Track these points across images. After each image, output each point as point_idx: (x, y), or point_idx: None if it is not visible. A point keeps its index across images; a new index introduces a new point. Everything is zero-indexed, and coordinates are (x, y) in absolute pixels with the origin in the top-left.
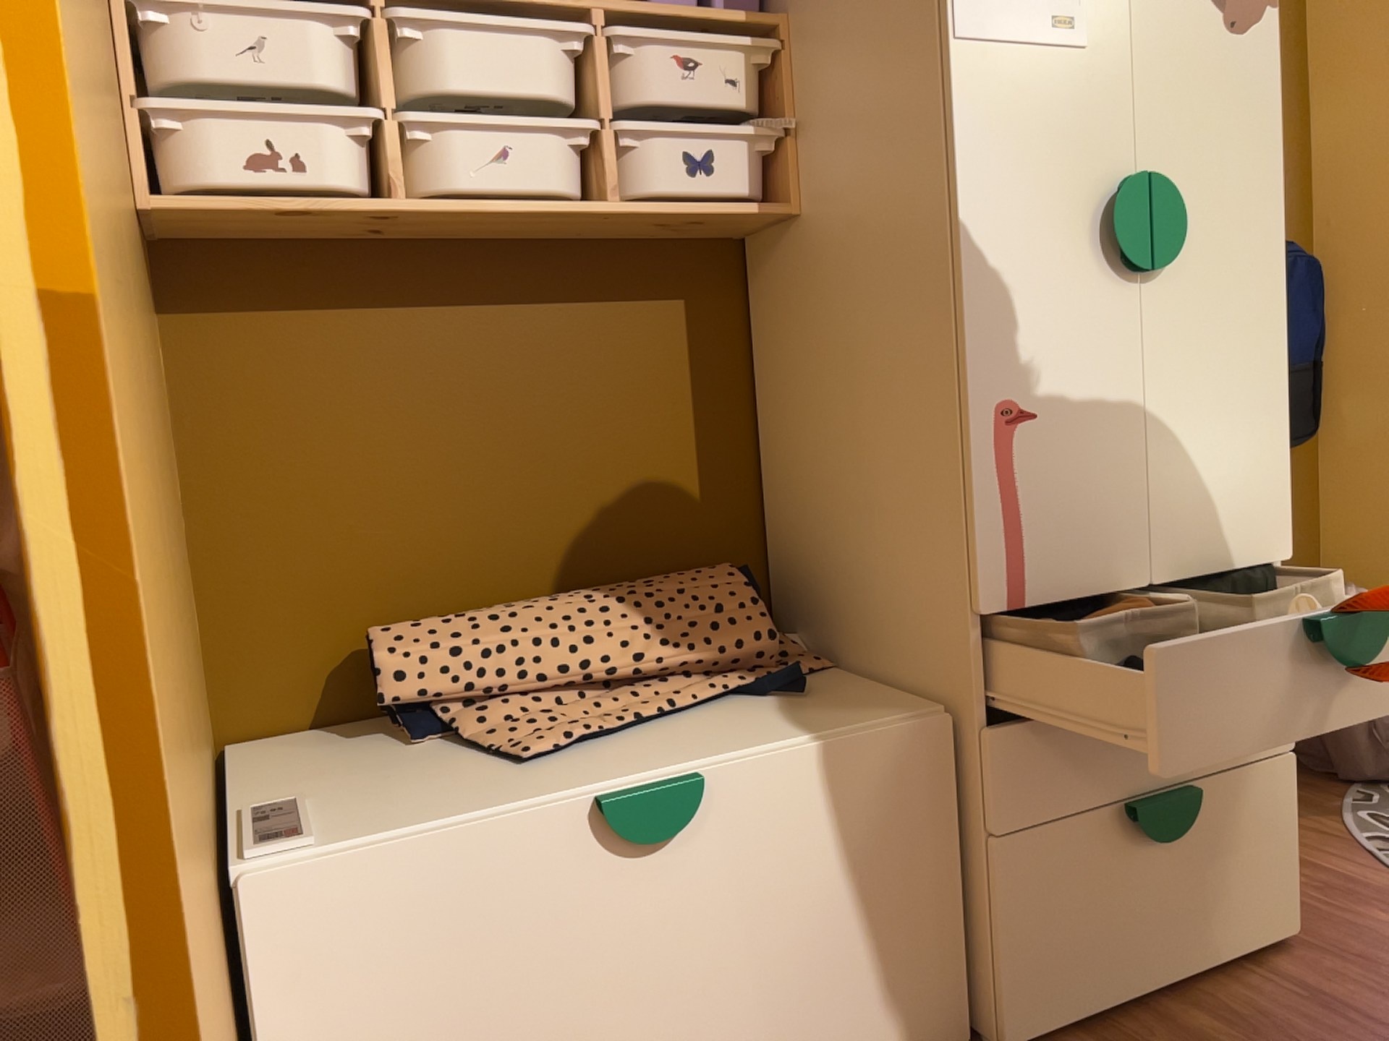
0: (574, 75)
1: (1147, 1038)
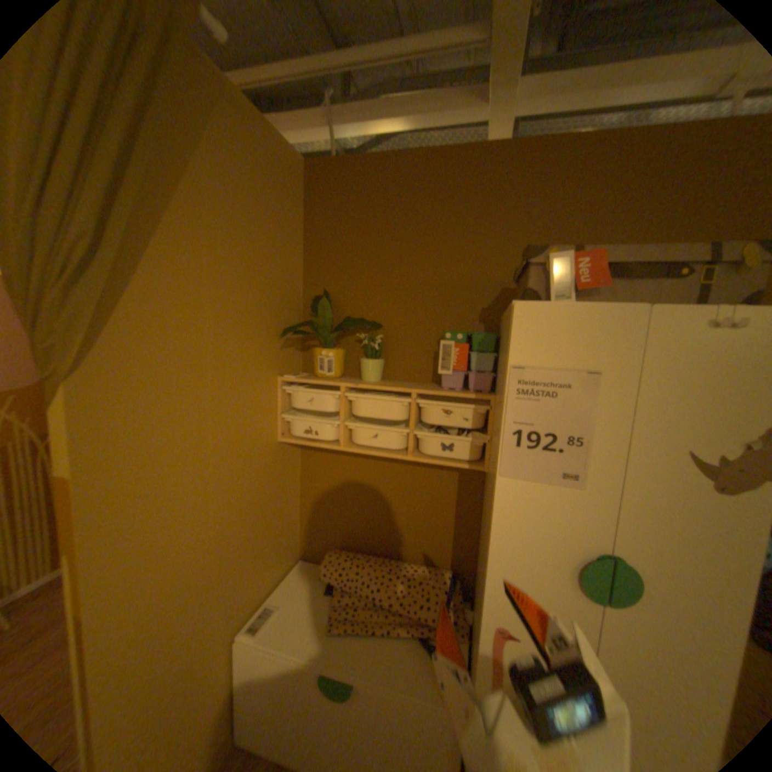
0: (410, 407)
1: None
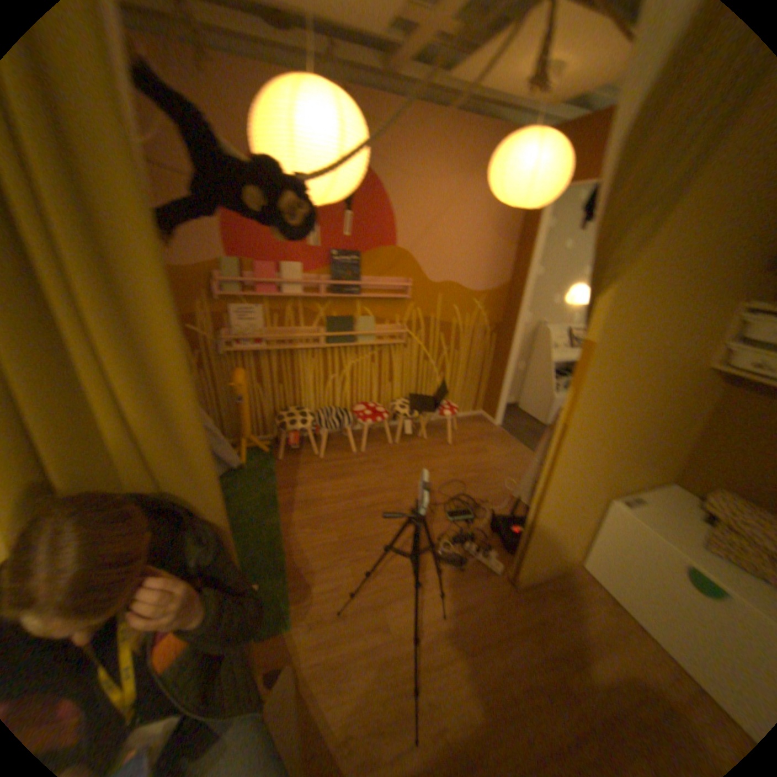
0: None
1: None
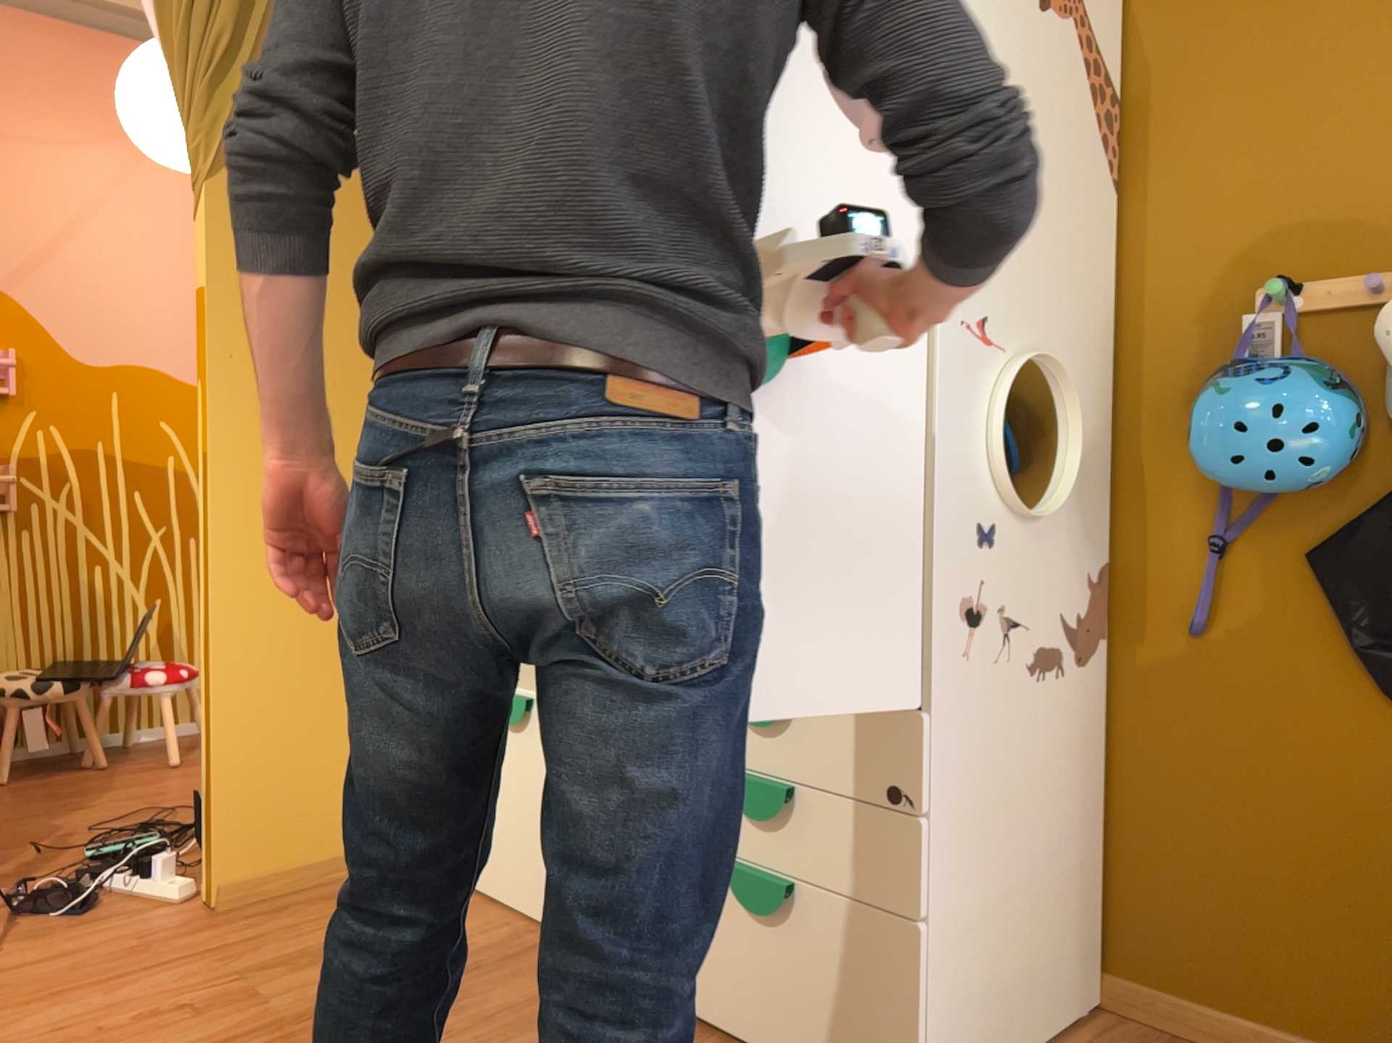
0: None
1: None
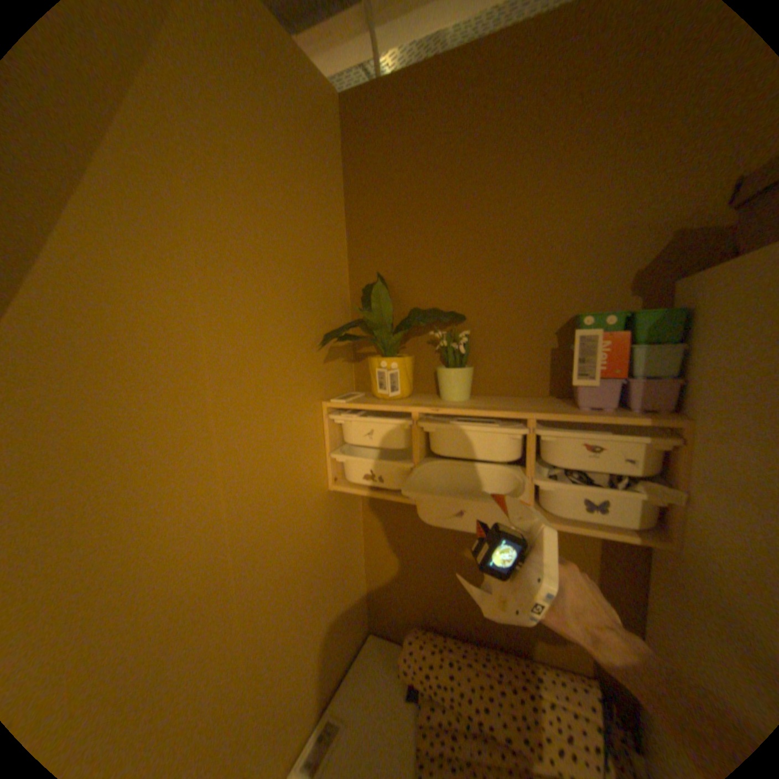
0: (523, 438)
1: None
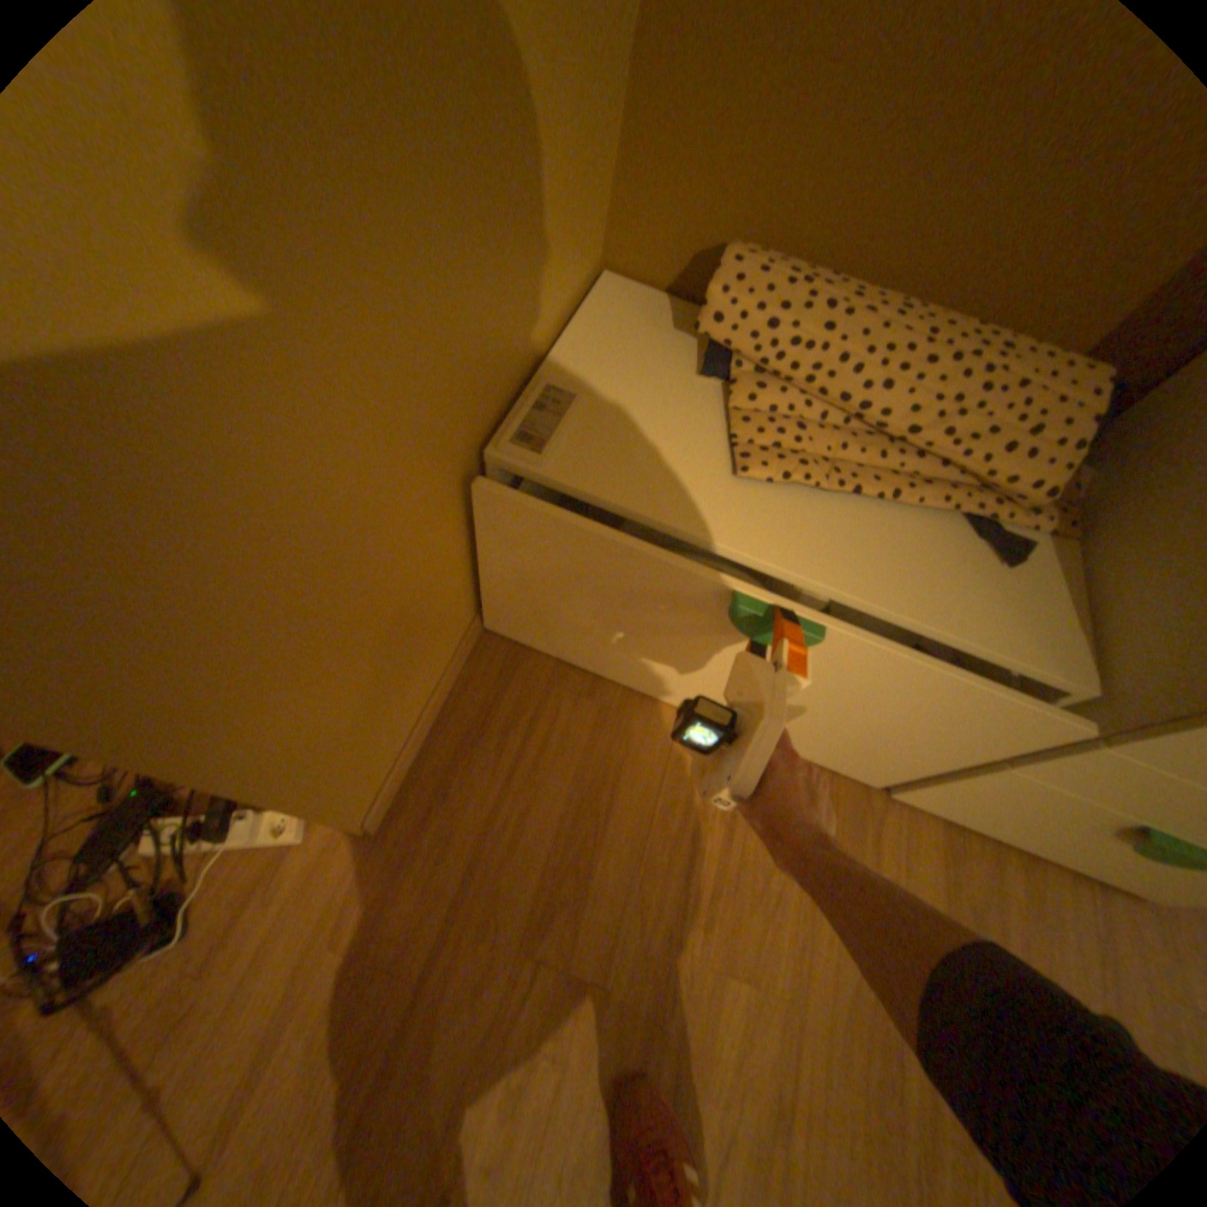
0: None
1: (971, 860)
